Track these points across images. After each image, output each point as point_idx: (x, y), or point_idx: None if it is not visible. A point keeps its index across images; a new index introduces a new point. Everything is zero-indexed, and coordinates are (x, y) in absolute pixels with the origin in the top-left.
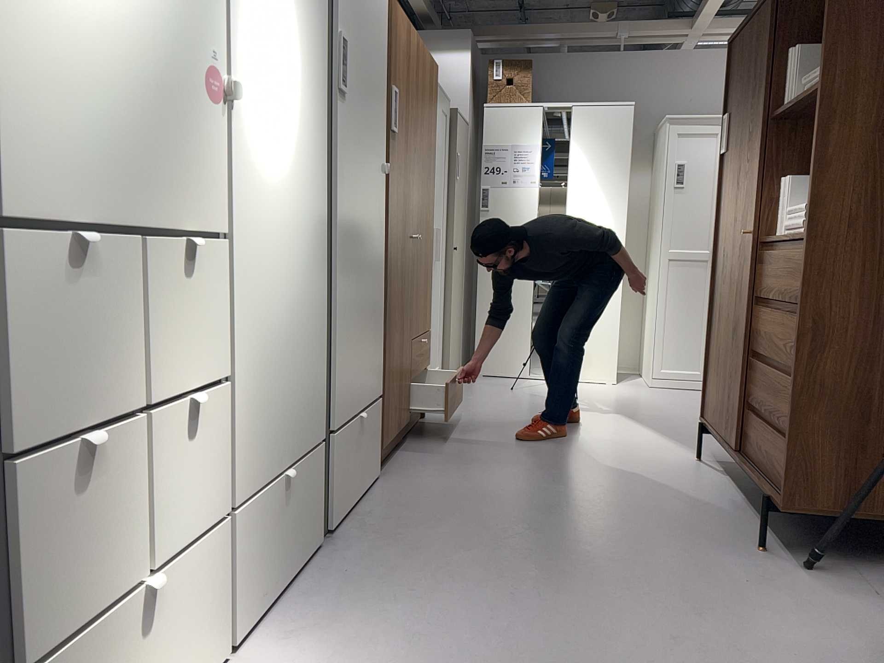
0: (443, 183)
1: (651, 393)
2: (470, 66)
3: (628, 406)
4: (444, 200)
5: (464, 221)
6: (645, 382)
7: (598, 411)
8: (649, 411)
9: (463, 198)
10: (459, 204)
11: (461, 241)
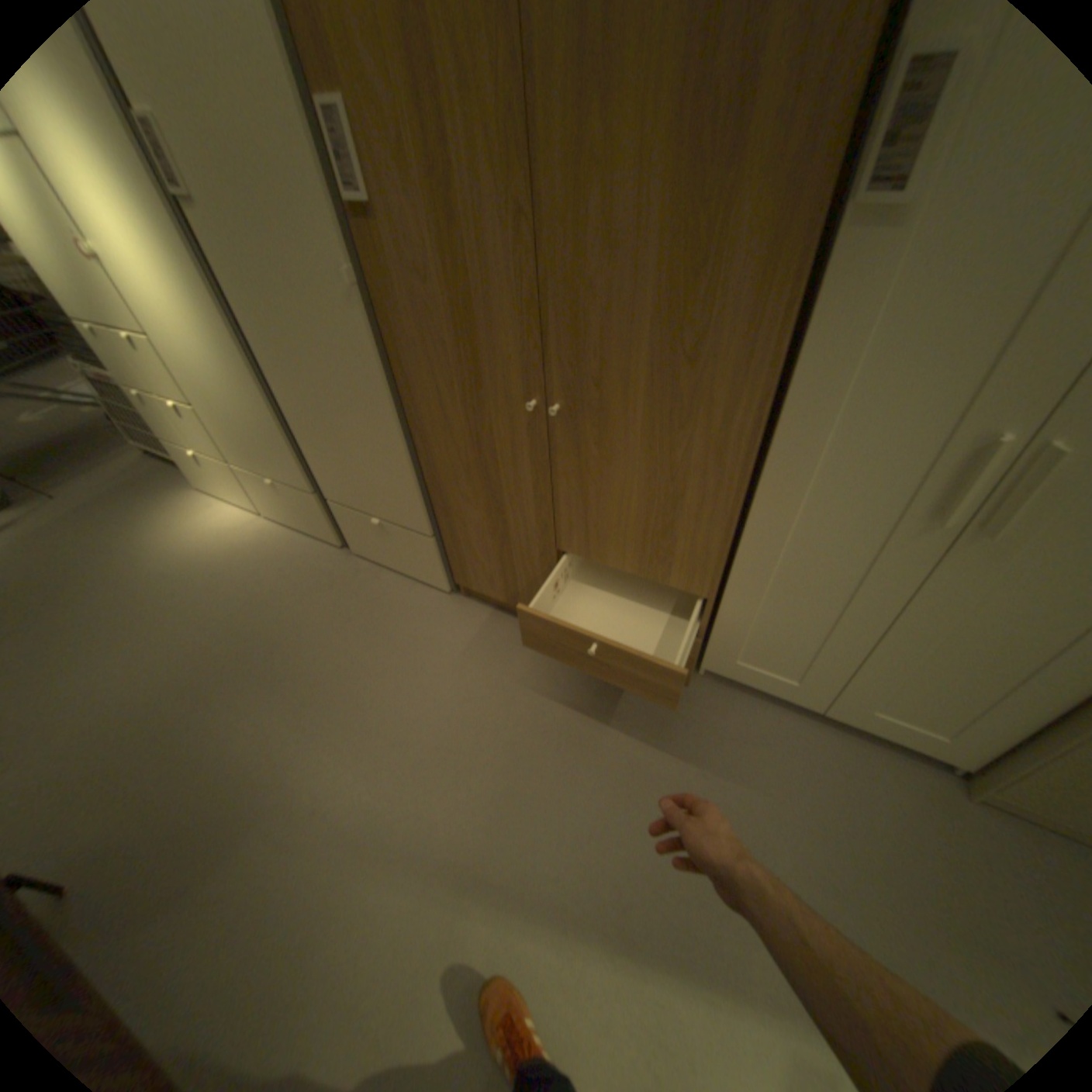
0: None
1: None
2: None
3: None
4: None
5: None
6: None
7: None
8: None
9: None
10: None
11: None
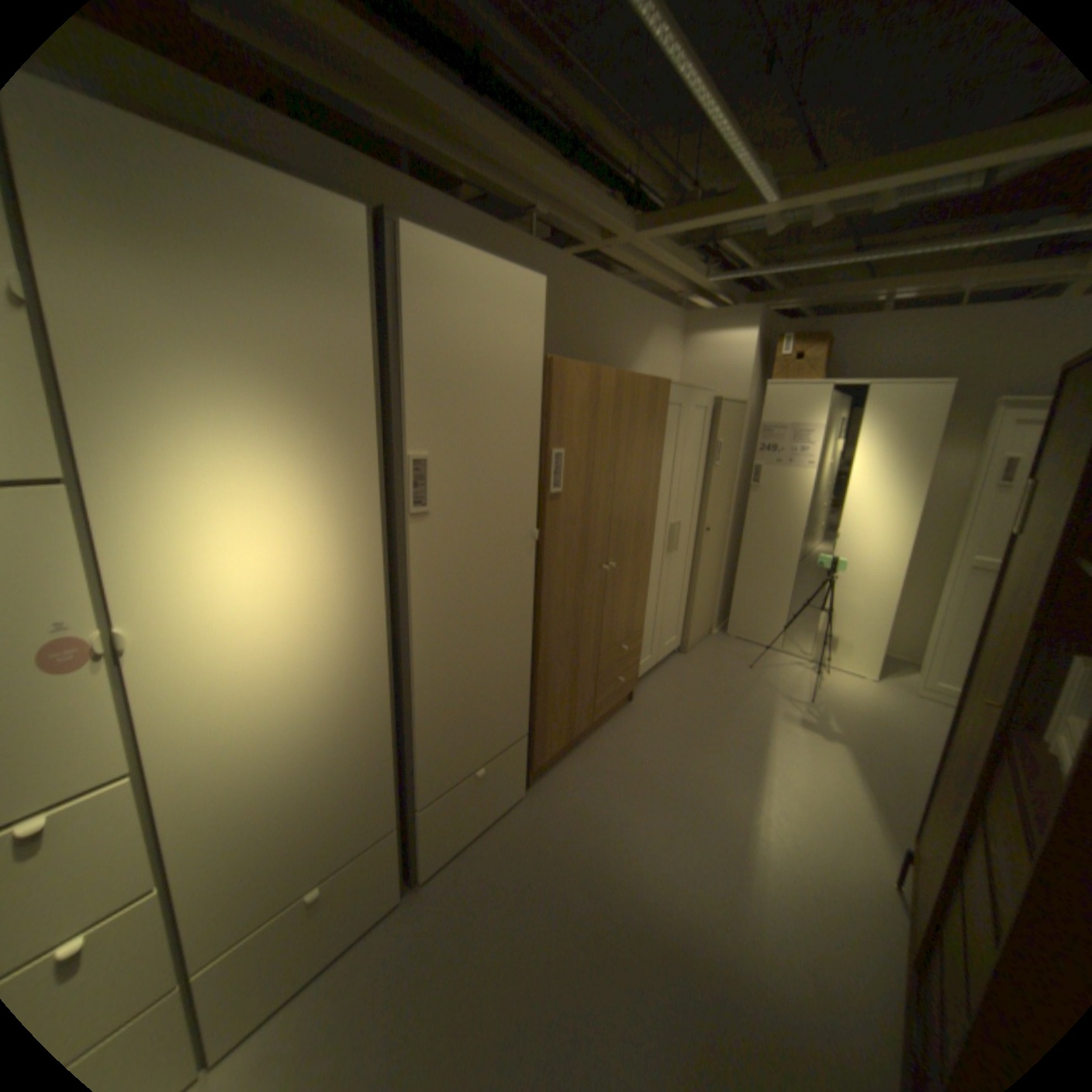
0: (694, 475)
1: (914, 710)
2: (757, 342)
3: (868, 730)
4: (696, 489)
5: (730, 497)
6: (918, 686)
7: (825, 731)
8: (891, 749)
9: (729, 478)
10: (720, 487)
11: (723, 518)
